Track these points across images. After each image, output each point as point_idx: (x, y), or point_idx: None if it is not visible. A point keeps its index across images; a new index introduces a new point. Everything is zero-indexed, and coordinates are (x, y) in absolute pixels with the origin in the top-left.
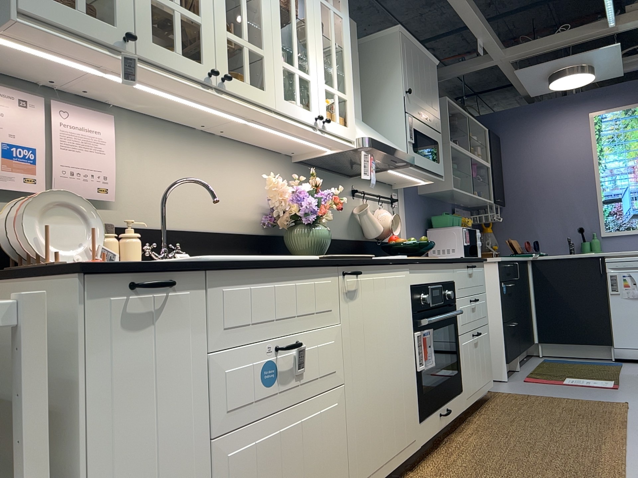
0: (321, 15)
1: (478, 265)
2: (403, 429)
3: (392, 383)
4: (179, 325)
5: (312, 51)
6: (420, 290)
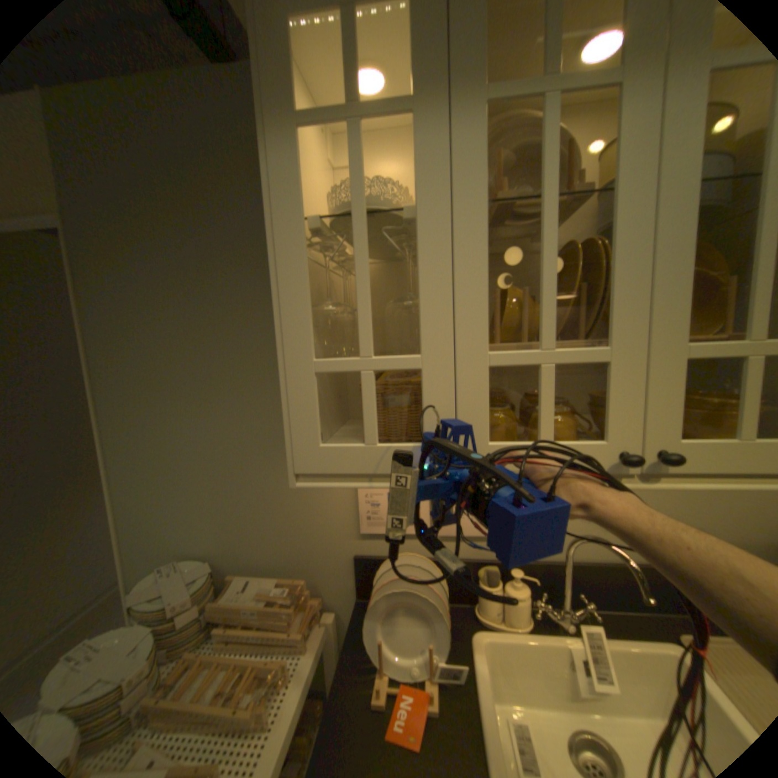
0: None
1: None
2: None
3: None
4: None
5: None
6: None
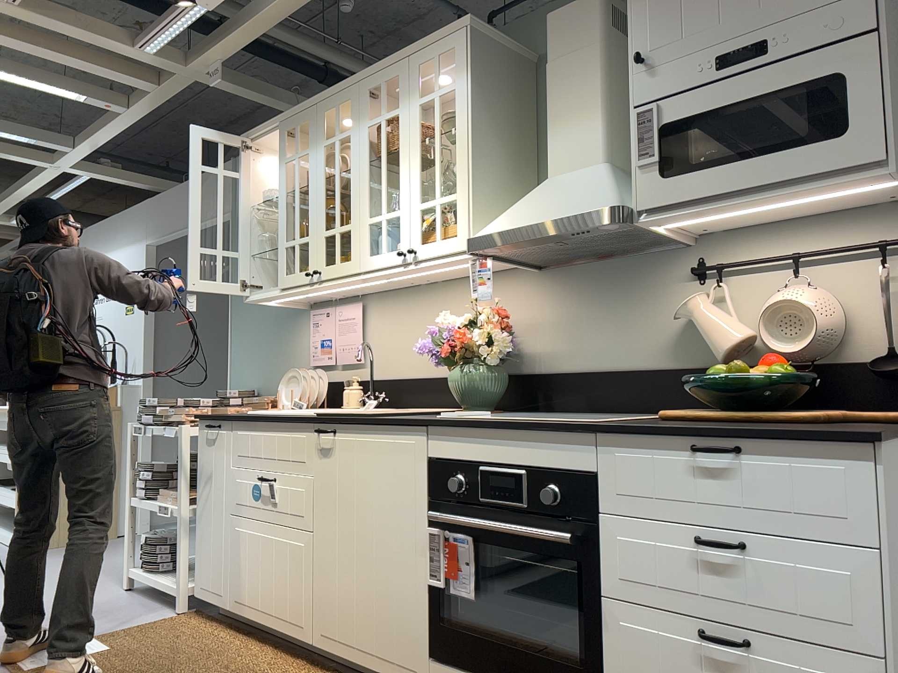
0: (418, 121)
1: (796, 450)
2: (389, 637)
3: (374, 569)
4: (222, 447)
5: (402, 179)
6: (452, 469)
